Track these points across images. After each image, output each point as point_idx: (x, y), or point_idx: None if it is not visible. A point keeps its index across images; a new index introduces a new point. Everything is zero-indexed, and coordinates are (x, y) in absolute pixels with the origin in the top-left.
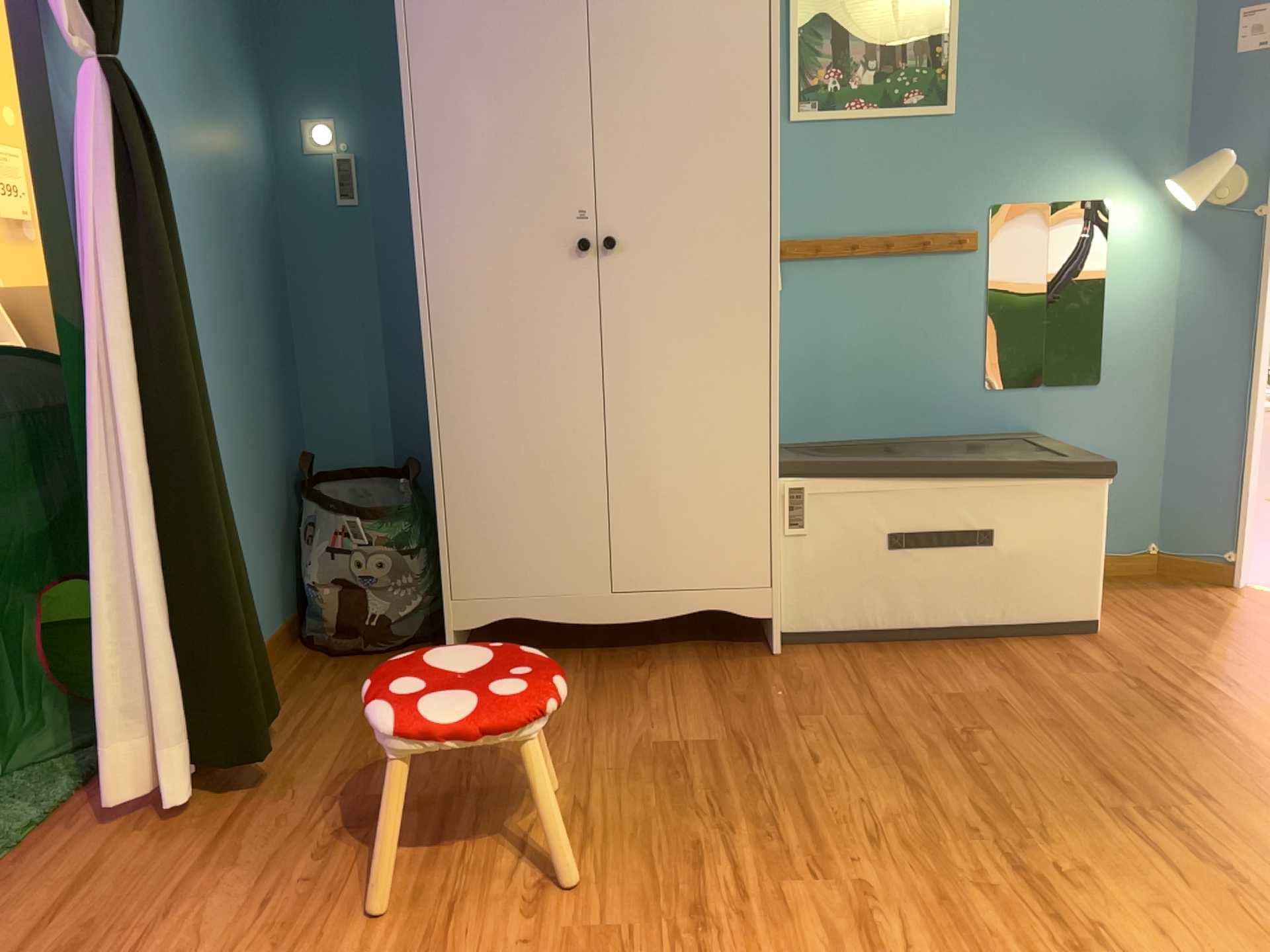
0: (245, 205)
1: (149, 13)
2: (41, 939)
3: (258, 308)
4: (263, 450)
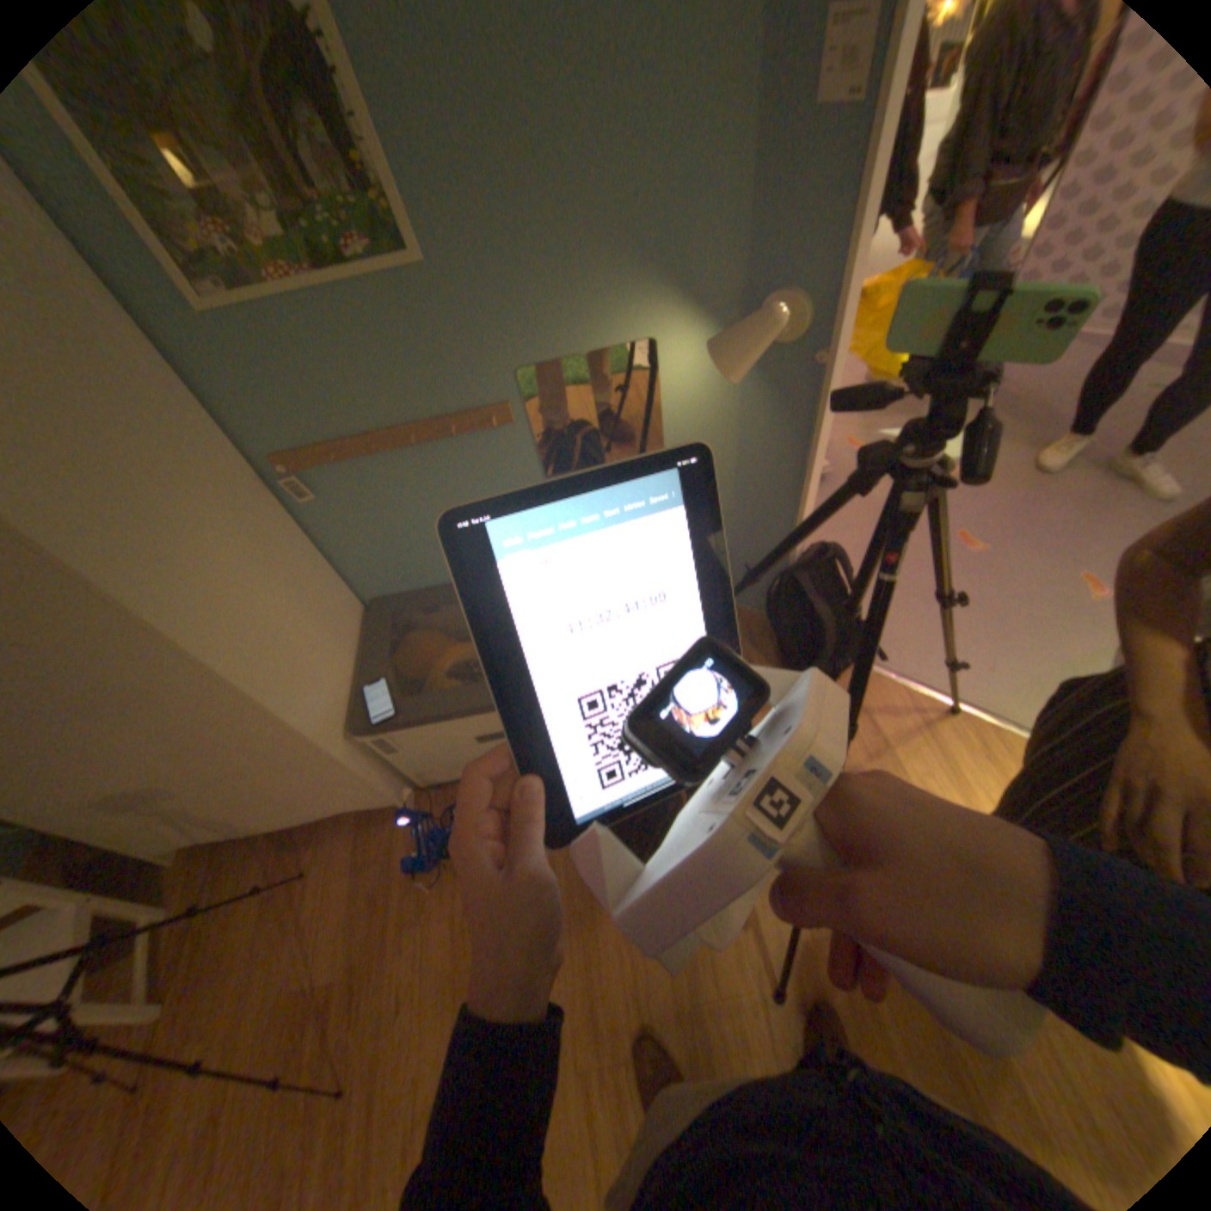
0: None
1: None
2: None
3: None
4: None
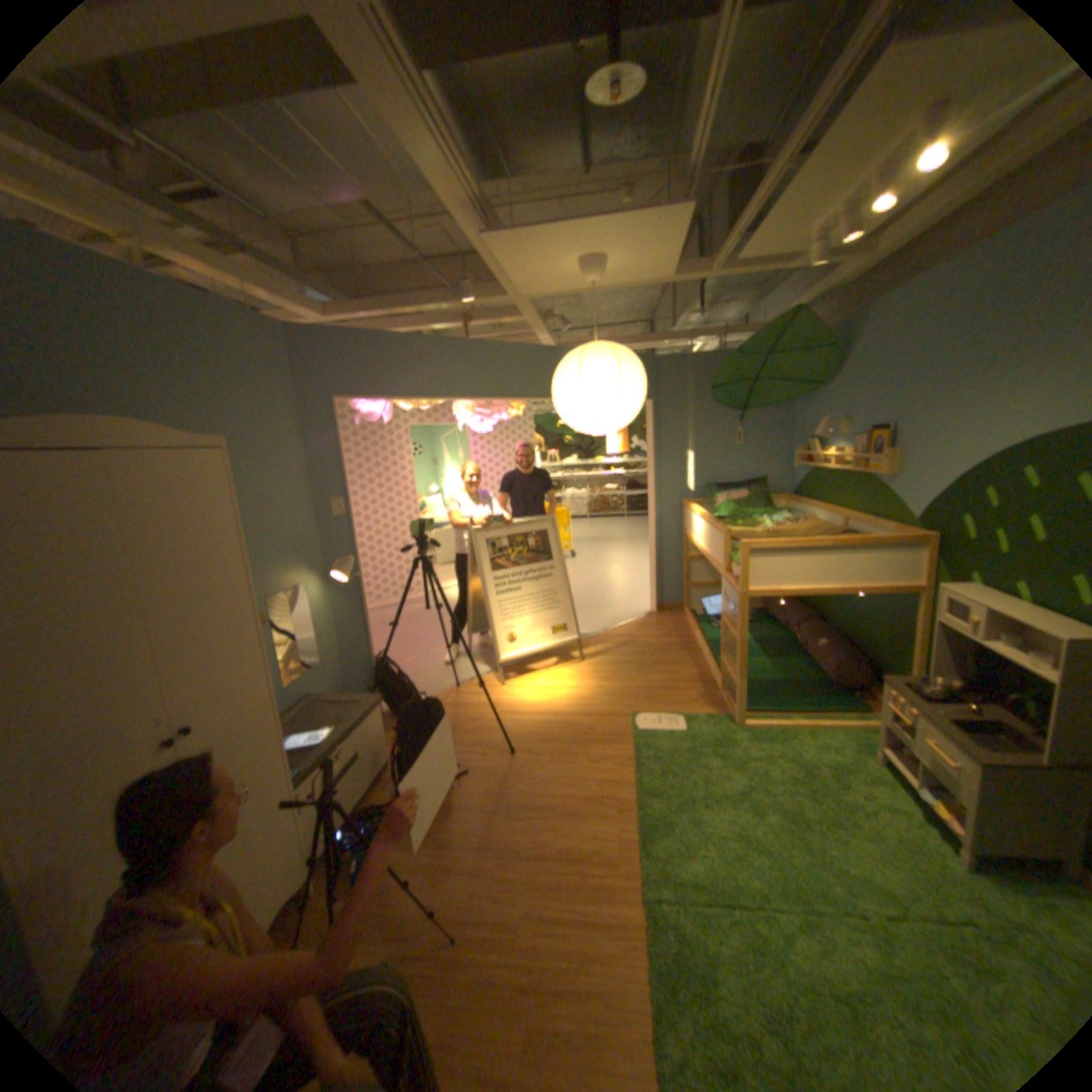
0: None
1: None
2: None
3: None
4: None
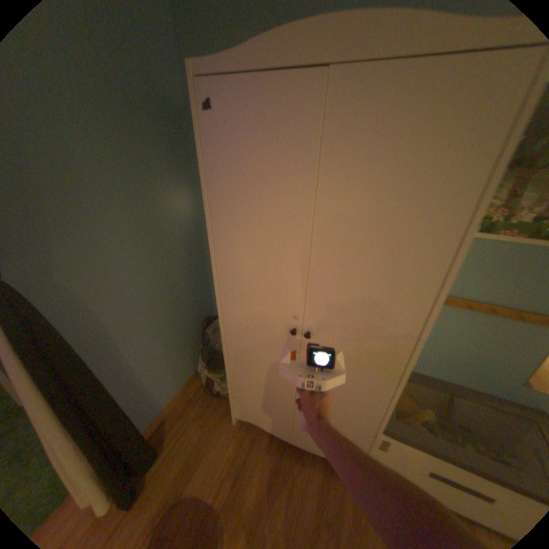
0: (173, 242)
1: (86, 190)
2: None
3: (181, 280)
4: (183, 329)
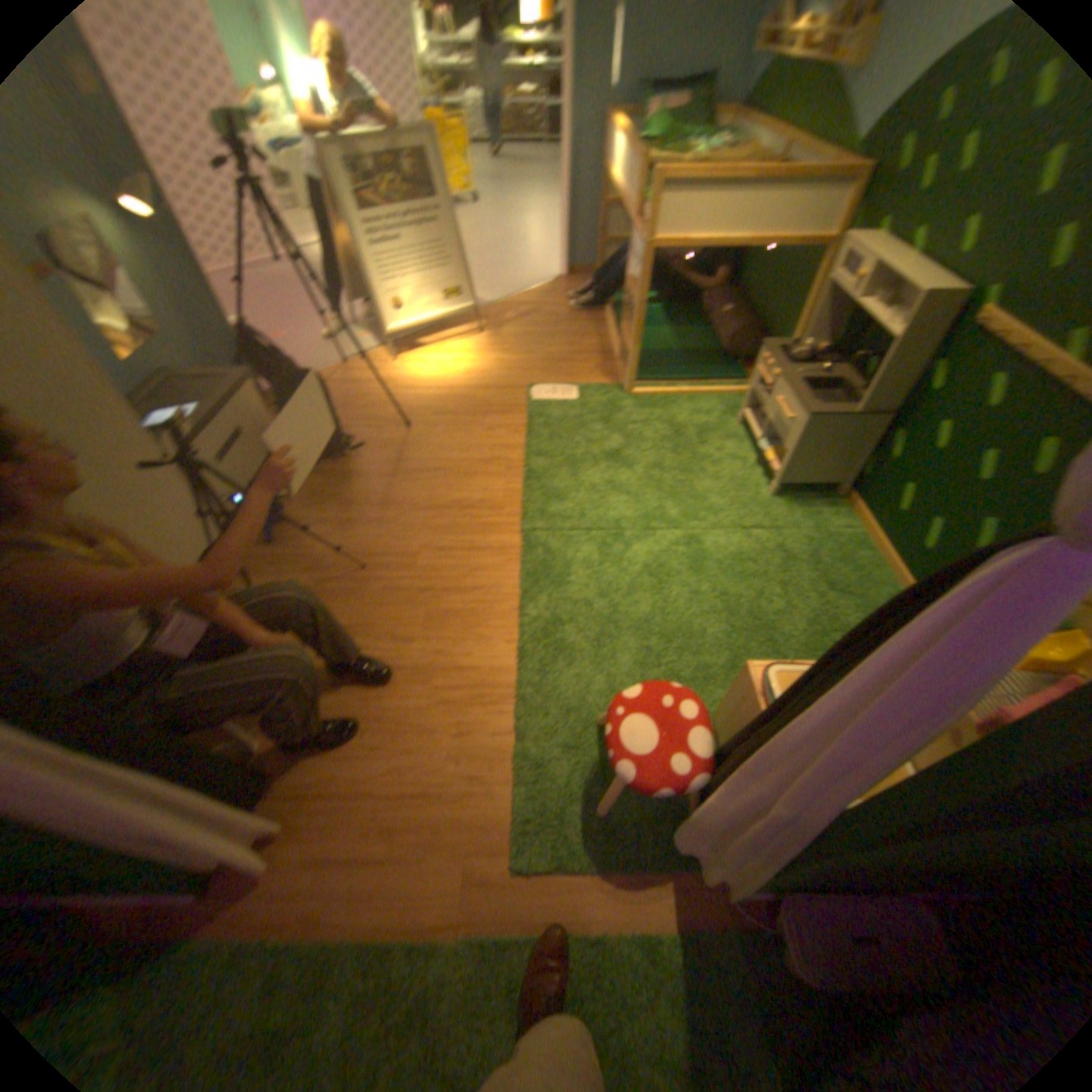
0: None
1: None
2: (378, 843)
3: None
4: None
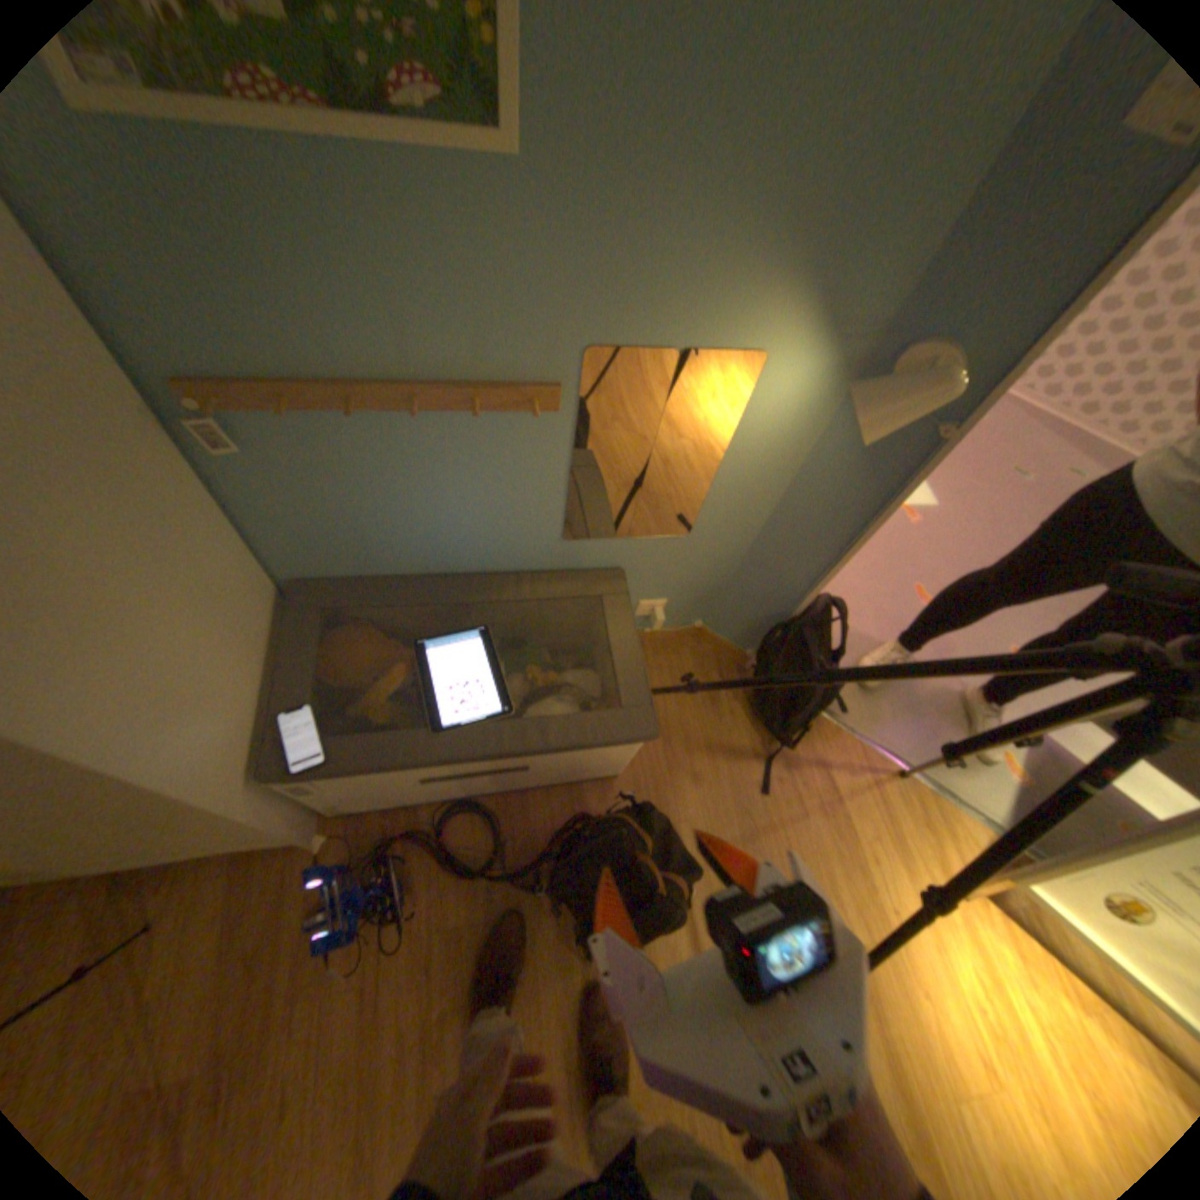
0: None
1: None
2: None
3: None
4: None
